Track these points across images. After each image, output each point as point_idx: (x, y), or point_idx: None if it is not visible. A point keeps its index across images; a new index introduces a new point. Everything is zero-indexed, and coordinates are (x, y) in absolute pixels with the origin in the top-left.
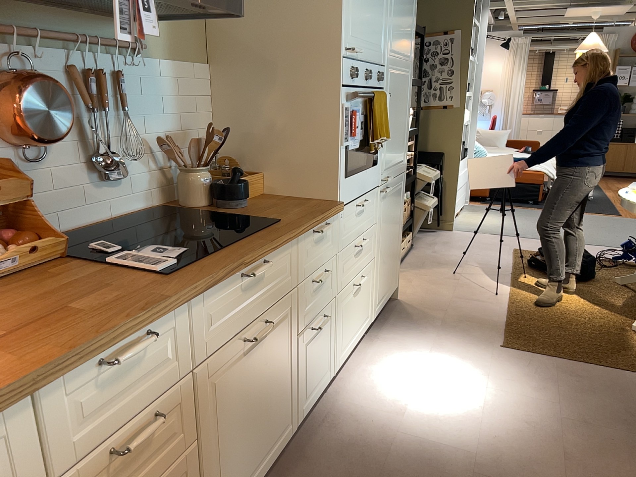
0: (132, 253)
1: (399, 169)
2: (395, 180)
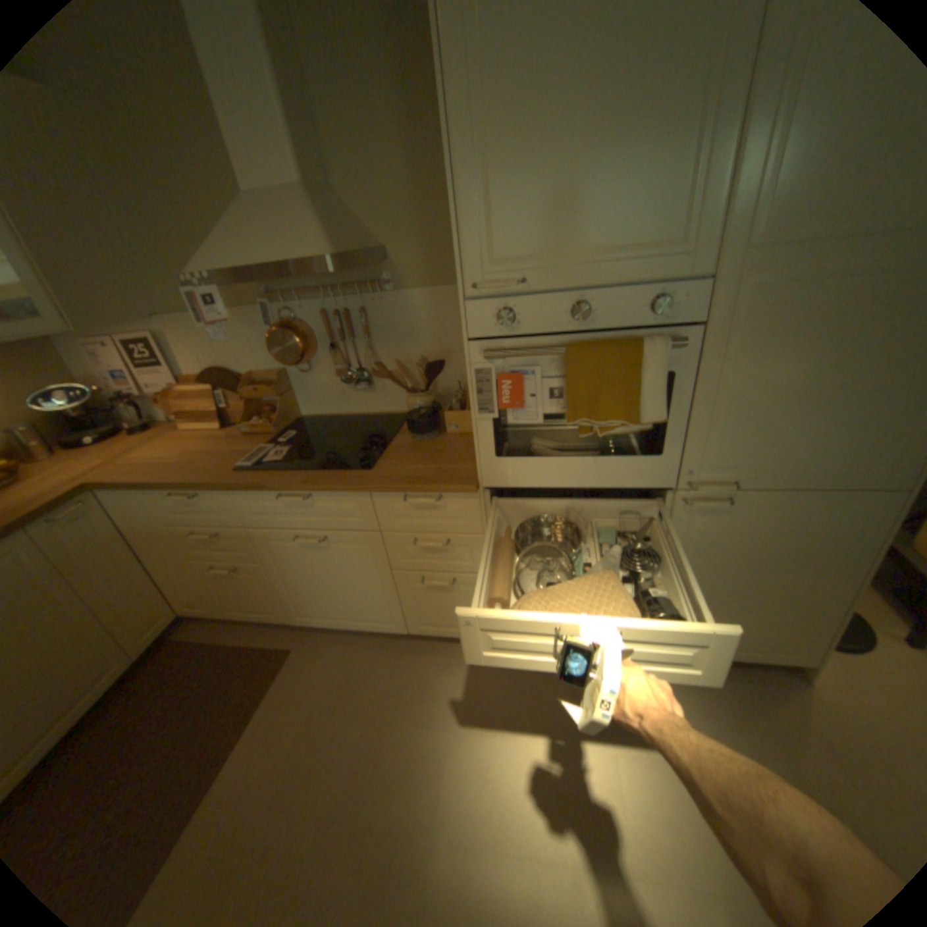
0: (268, 448)
1: (844, 482)
2: (797, 497)
